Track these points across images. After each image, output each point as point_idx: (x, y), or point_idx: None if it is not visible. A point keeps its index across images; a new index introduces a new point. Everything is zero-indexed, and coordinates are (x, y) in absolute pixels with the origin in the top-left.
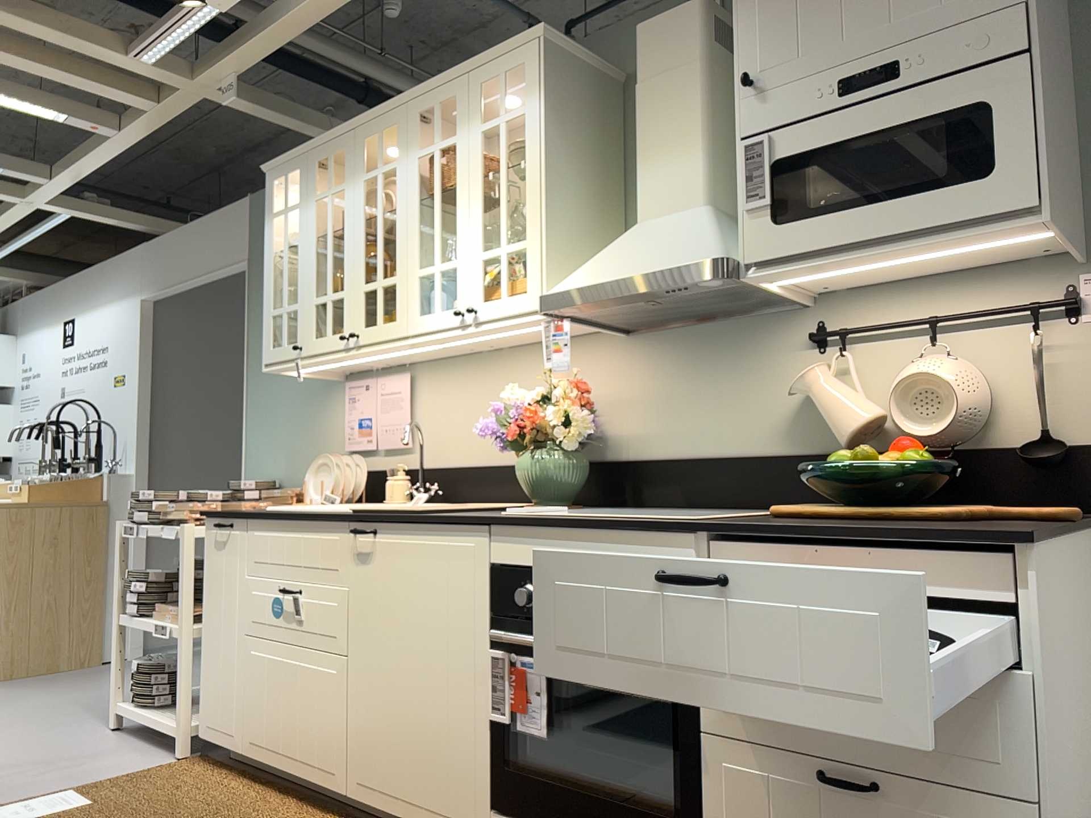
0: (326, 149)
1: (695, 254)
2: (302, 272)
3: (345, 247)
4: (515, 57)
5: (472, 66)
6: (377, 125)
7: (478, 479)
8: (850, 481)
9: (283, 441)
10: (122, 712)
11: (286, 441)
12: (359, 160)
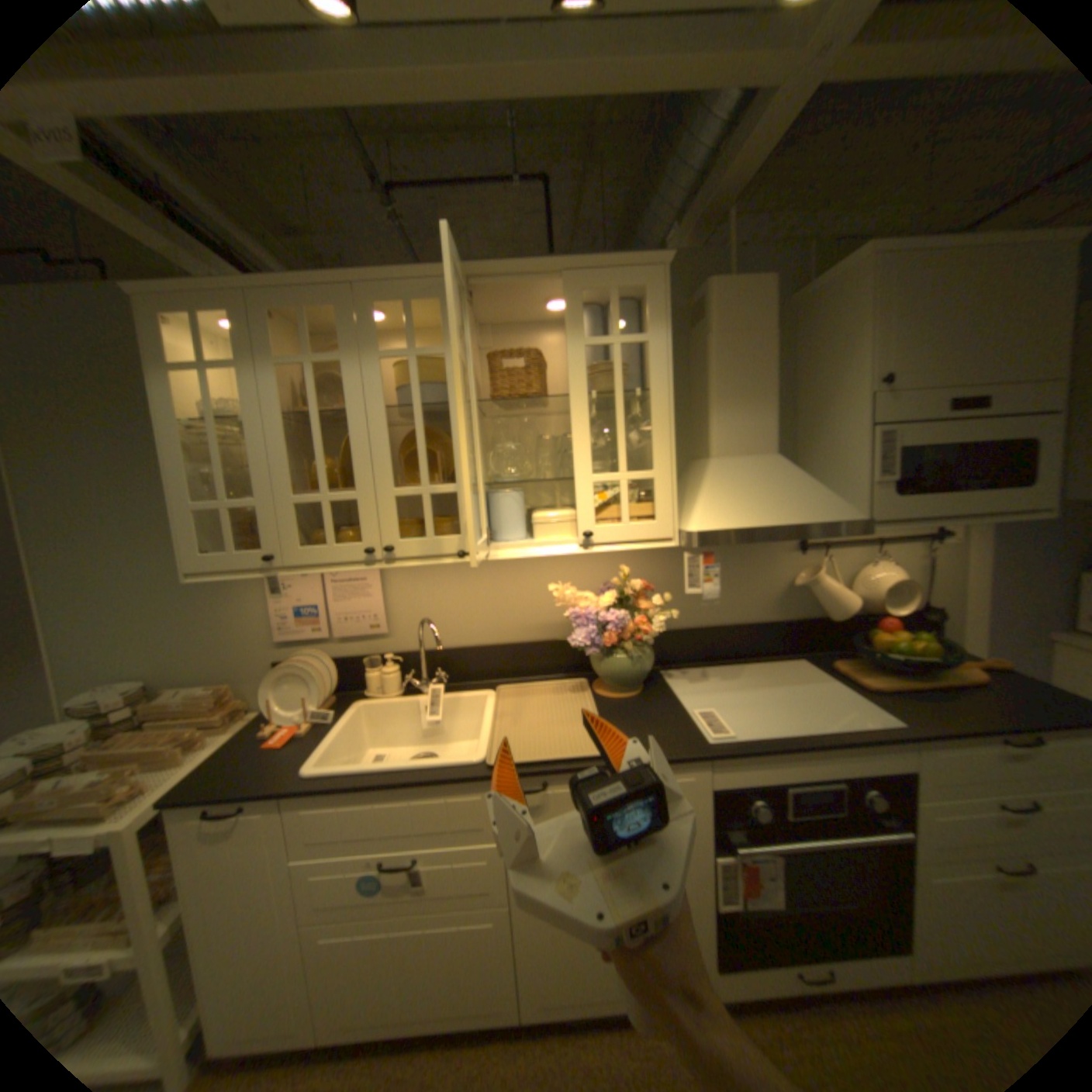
0: (288, 294)
1: (840, 511)
2: (261, 459)
3: (350, 437)
4: (635, 273)
5: (573, 263)
6: (401, 287)
7: (488, 657)
8: (912, 663)
9: (138, 634)
10: None
11: (148, 634)
12: (368, 327)
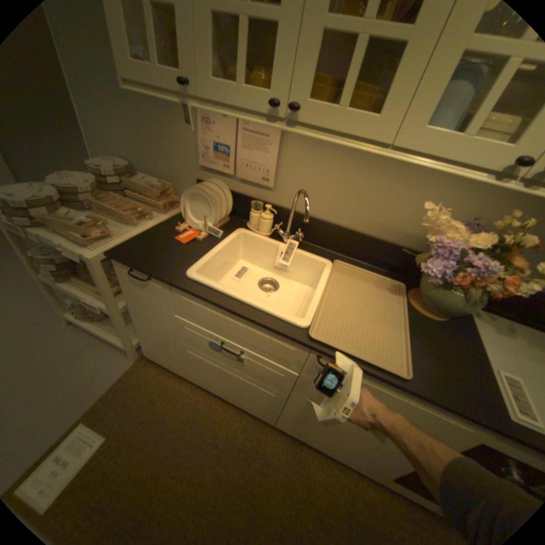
0: None
1: None
2: None
3: None
4: None
5: None
6: None
7: (336, 234)
8: None
9: (123, 127)
10: (70, 321)
11: (127, 129)
12: None
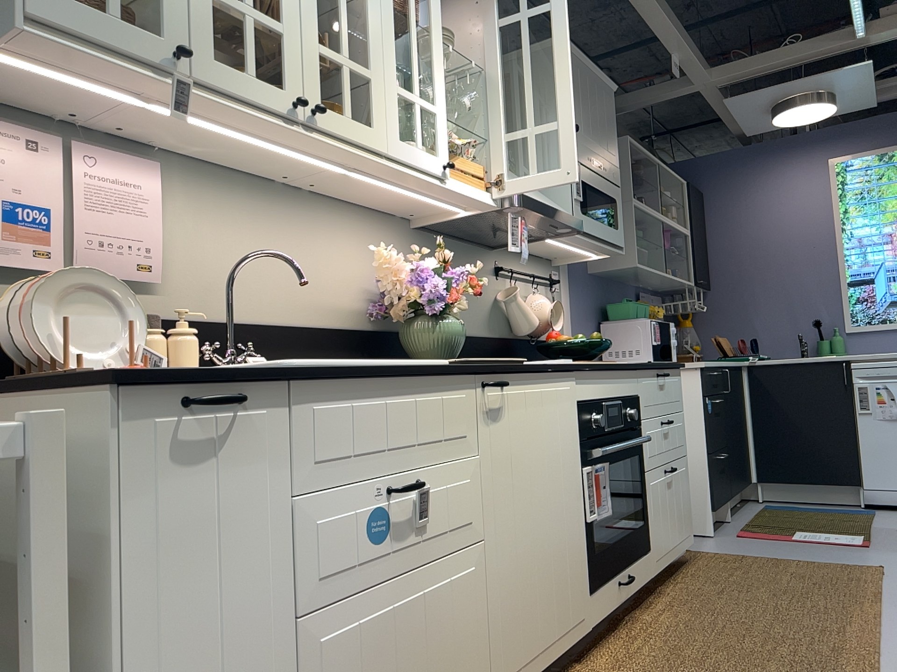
0: None
1: (567, 211)
2: None
3: None
4: None
5: None
6: None
7: (281, 341)
8: (587, 350)
9: None
10: None
11: None
12: None
